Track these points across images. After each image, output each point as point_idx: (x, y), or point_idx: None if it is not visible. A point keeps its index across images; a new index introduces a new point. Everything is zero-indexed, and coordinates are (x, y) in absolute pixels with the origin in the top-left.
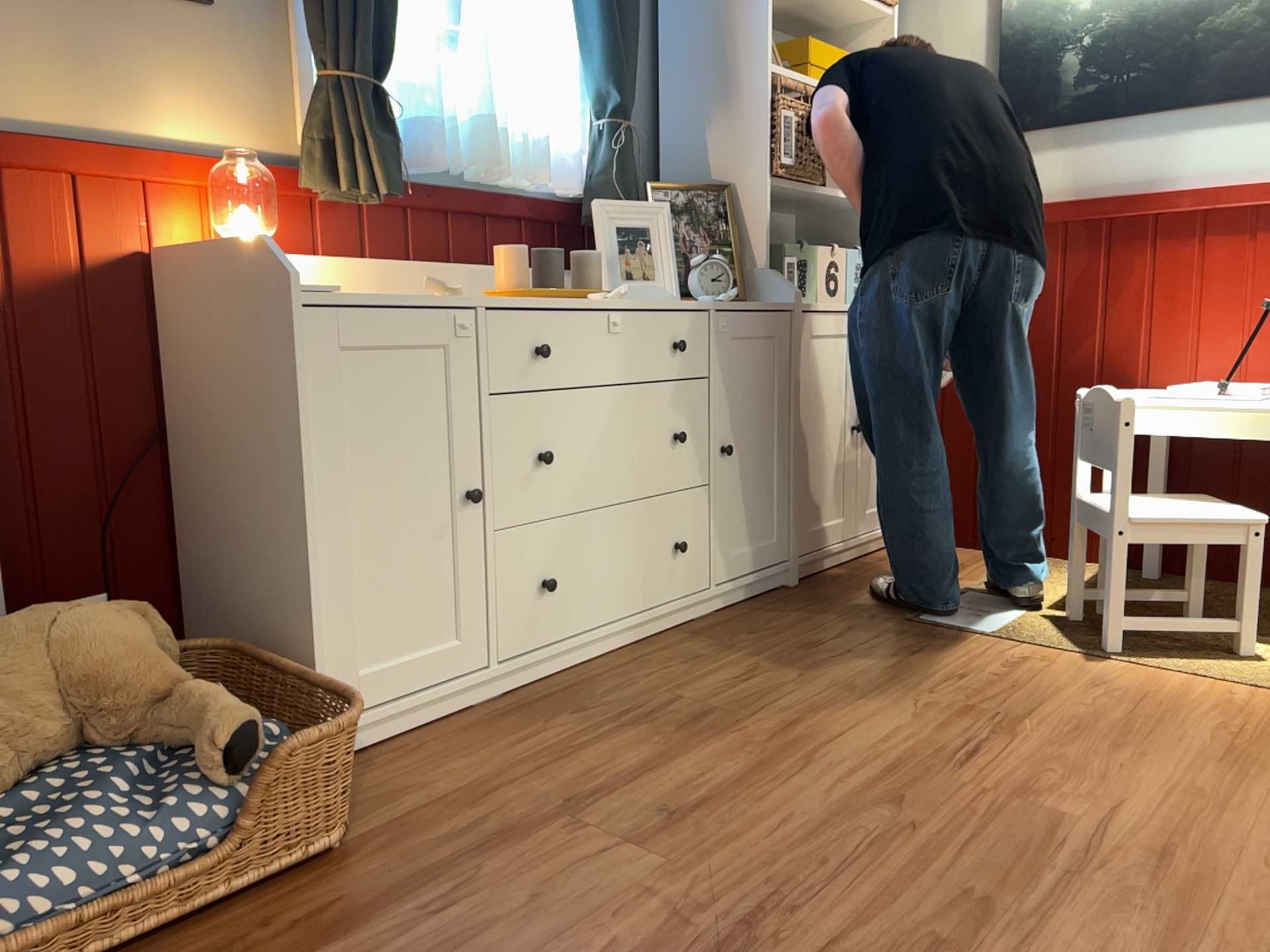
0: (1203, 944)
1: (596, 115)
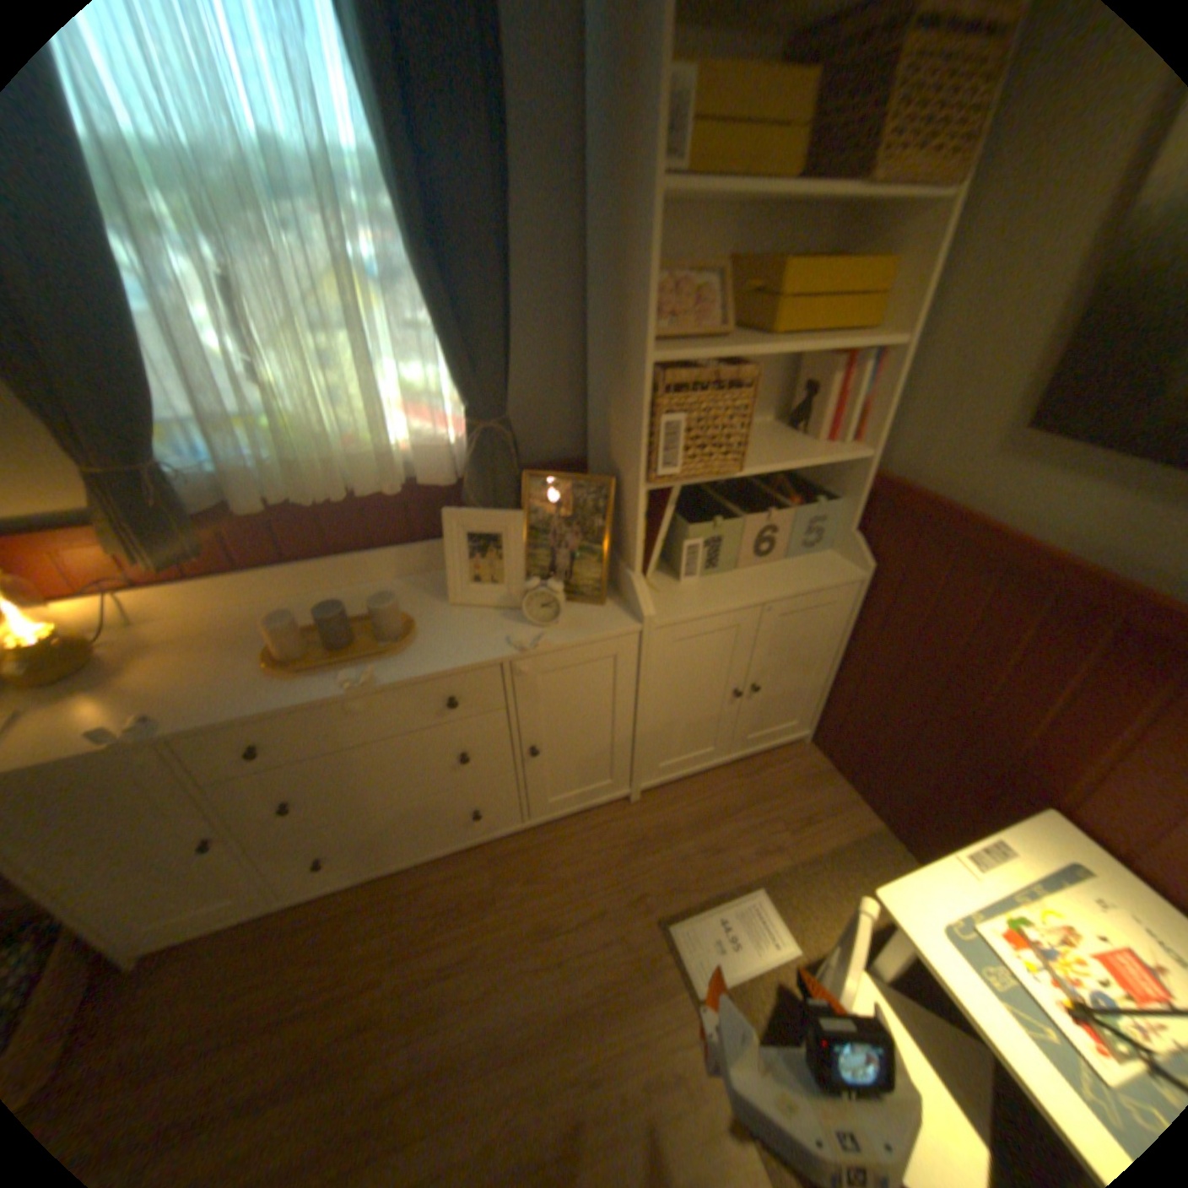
0: None
1: (464, 406)
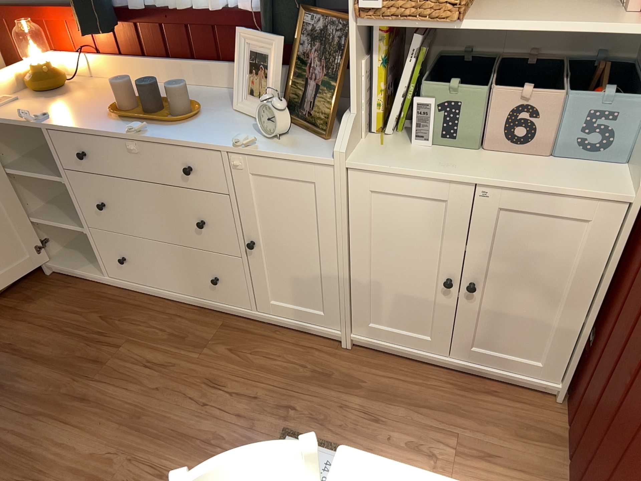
0: None
1: None
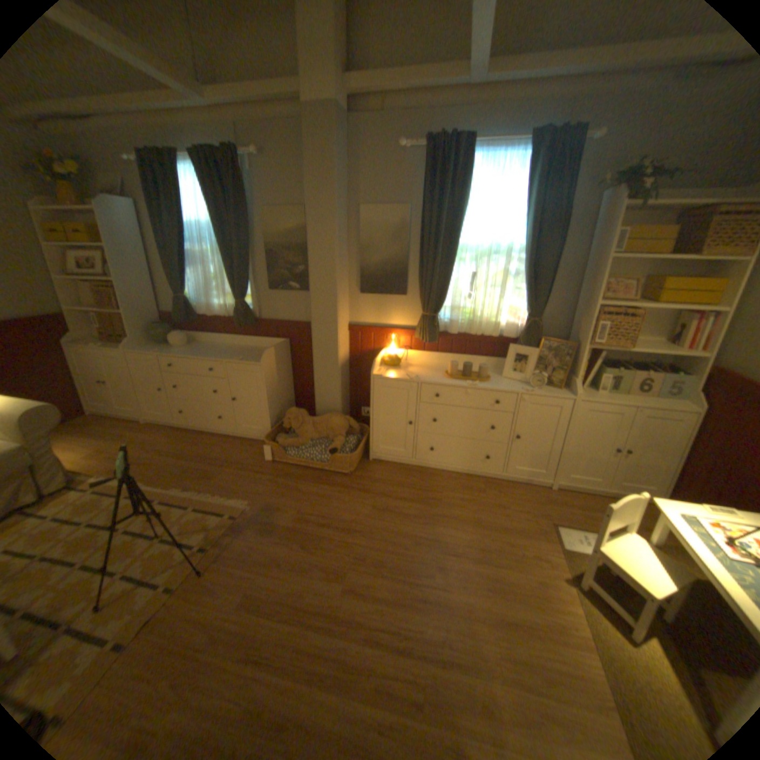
0: (390, 609)
1: (526, 314)
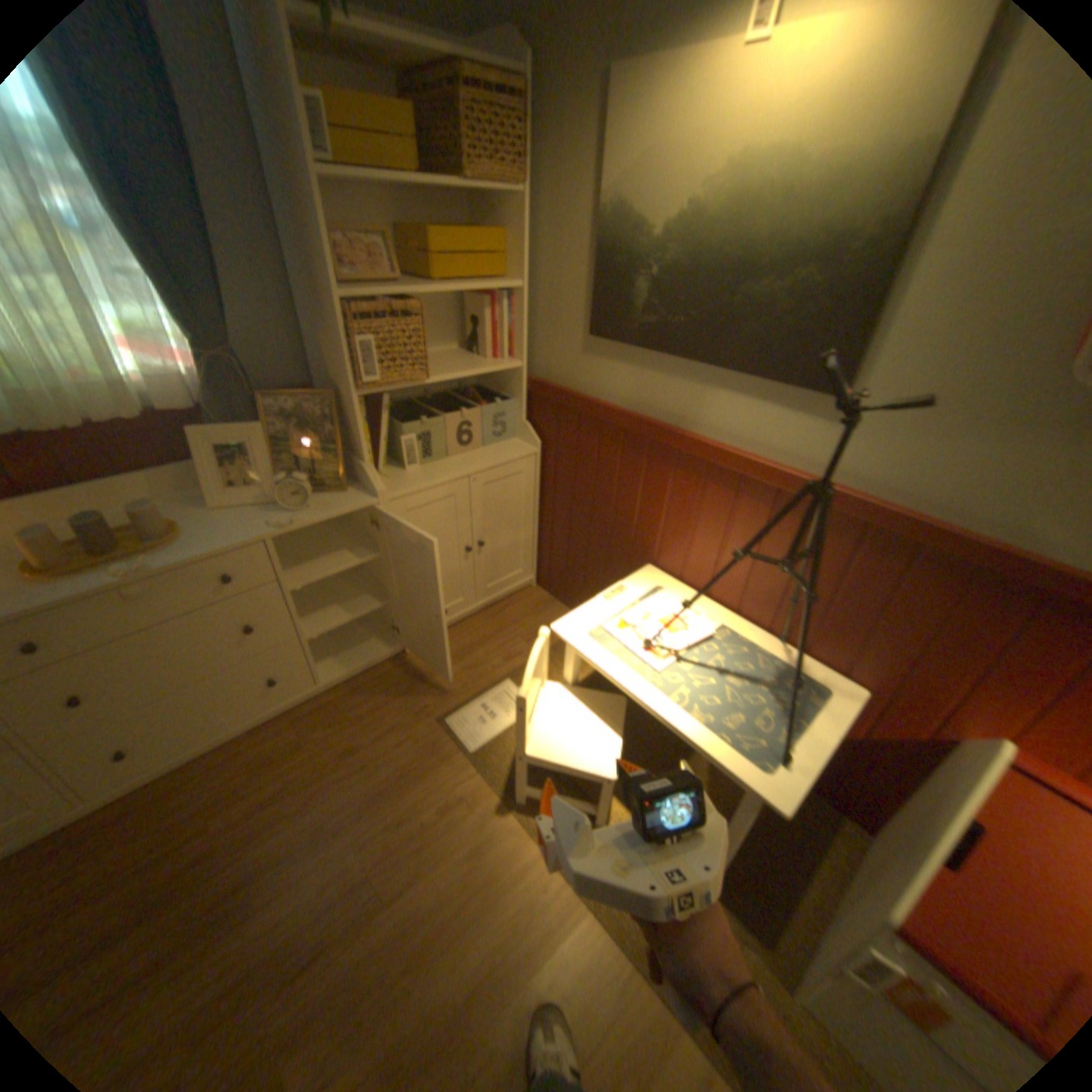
0: None
1: (187, 340)
